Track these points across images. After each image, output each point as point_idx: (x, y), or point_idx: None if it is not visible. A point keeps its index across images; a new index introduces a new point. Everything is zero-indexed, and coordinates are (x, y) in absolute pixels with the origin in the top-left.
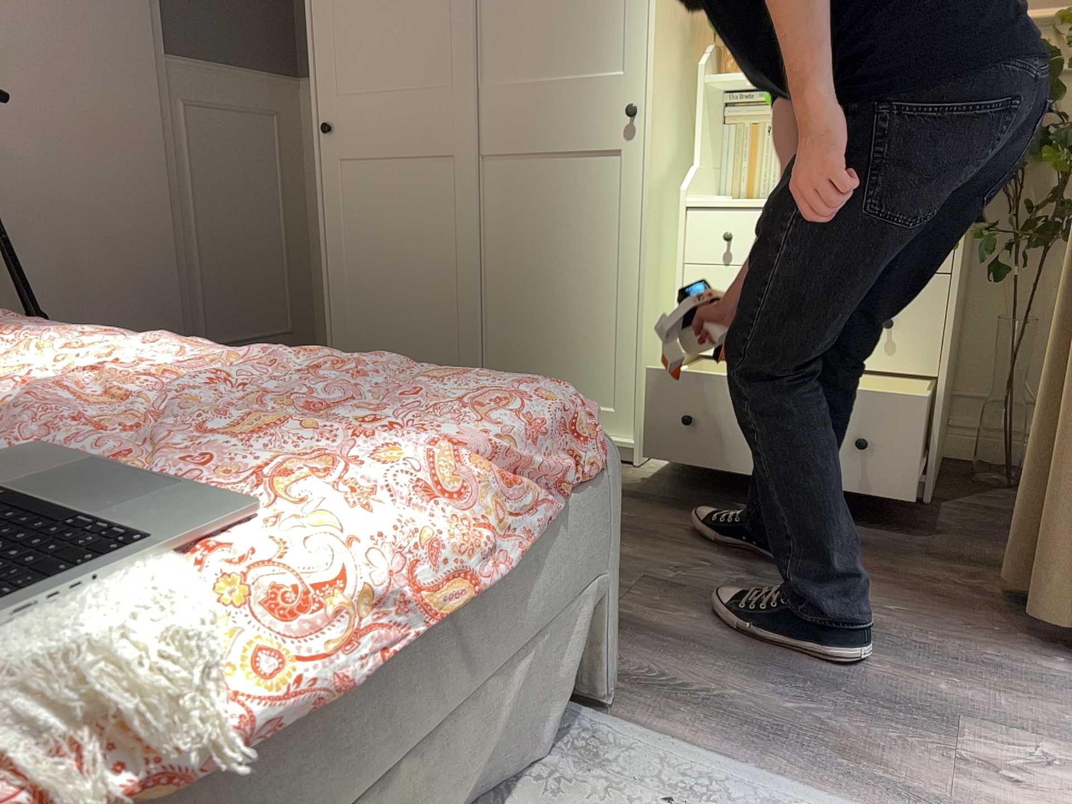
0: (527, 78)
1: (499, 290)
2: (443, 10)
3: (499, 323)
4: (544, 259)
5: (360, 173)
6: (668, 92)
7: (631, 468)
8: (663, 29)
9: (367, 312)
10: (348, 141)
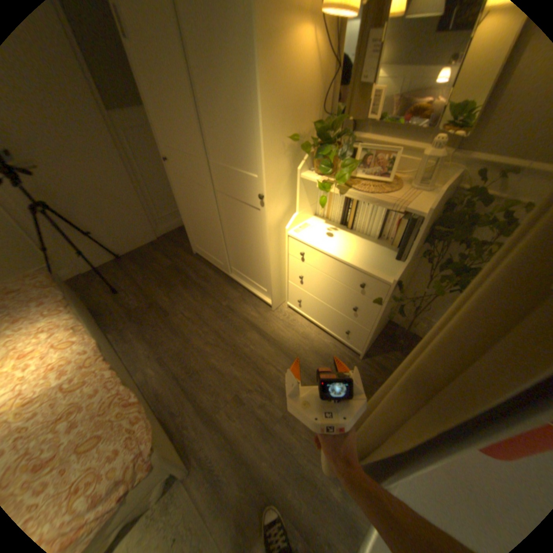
0: (223, 163)
1: (229, 239)
2: (187, 120)
3: (231, 249)
4: (240, 236)
5: (179, 180)
6: (280, 185)
7: (271, 310)
8: (272, 159)
9: (194, 228)
10: (172, 166)
